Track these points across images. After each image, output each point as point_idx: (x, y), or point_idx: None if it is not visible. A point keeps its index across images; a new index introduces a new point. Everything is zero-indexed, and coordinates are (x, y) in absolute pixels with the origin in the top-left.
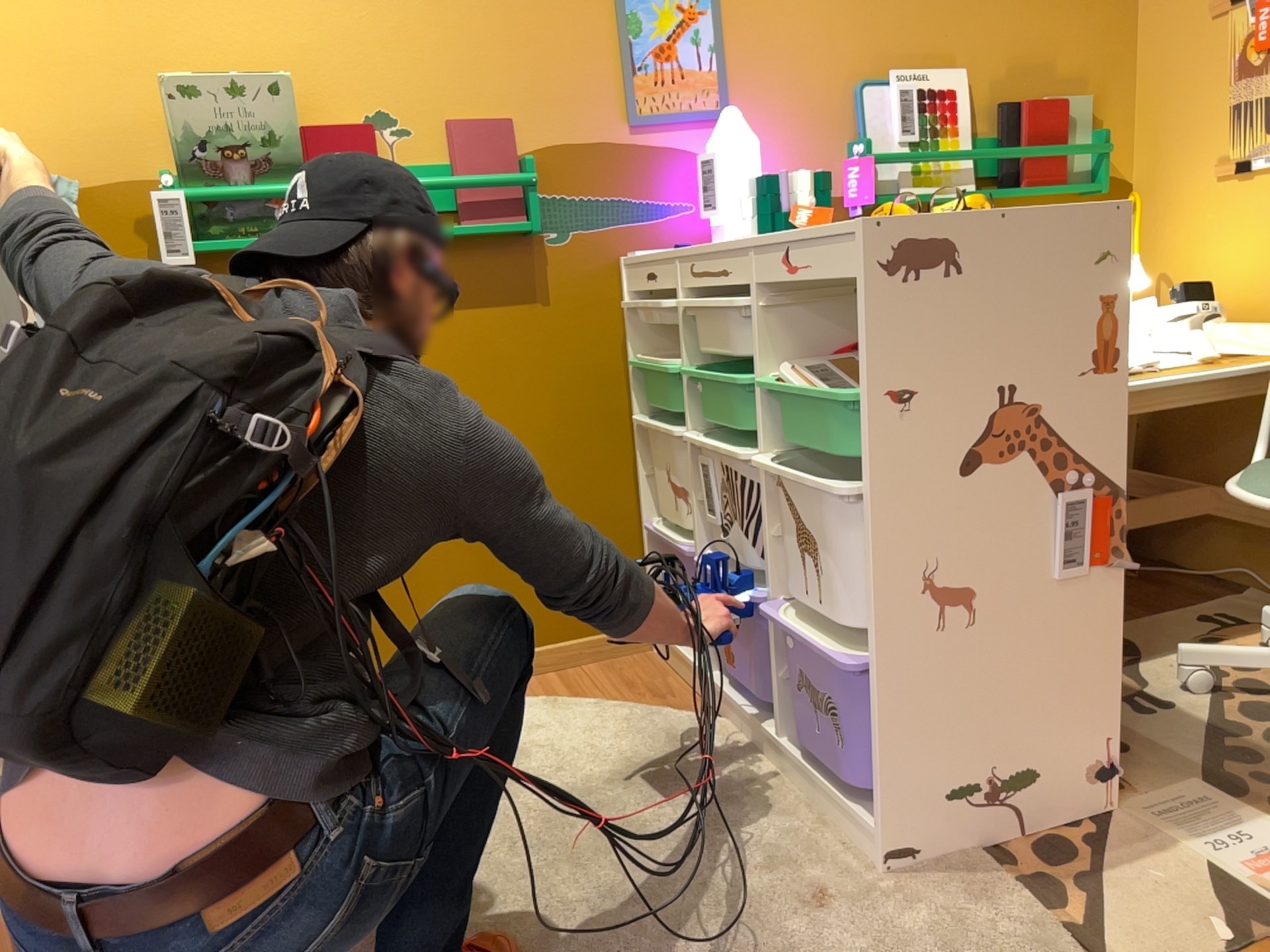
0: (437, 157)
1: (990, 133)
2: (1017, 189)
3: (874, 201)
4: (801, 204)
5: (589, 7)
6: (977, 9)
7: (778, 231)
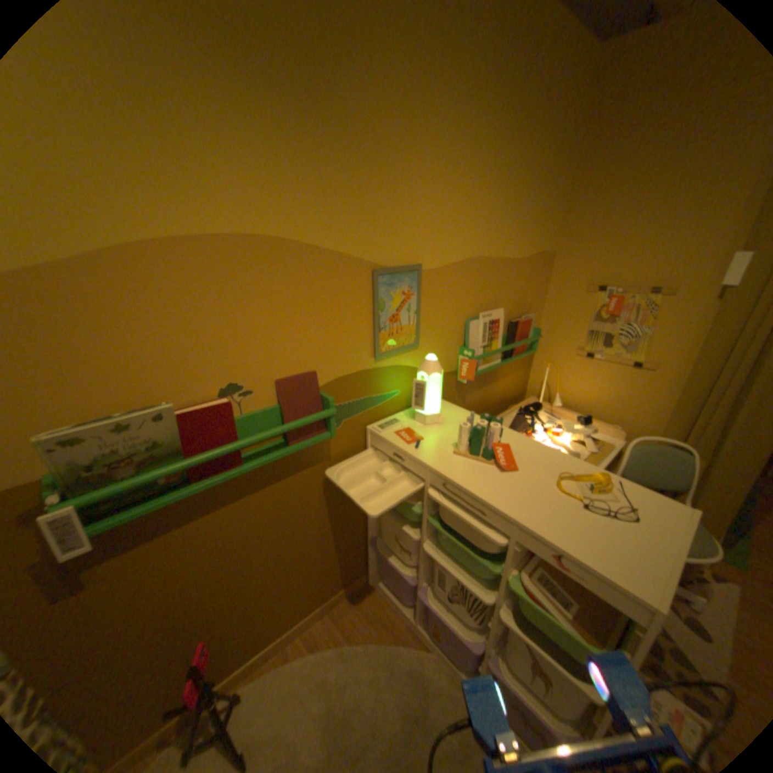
0: (269, 402)
1: (504, 331)
2: (512, 356)
3: (474, 379)
4: (498, 443)
5: (359, 295)
6: (509, 278)
7: (489, 460)
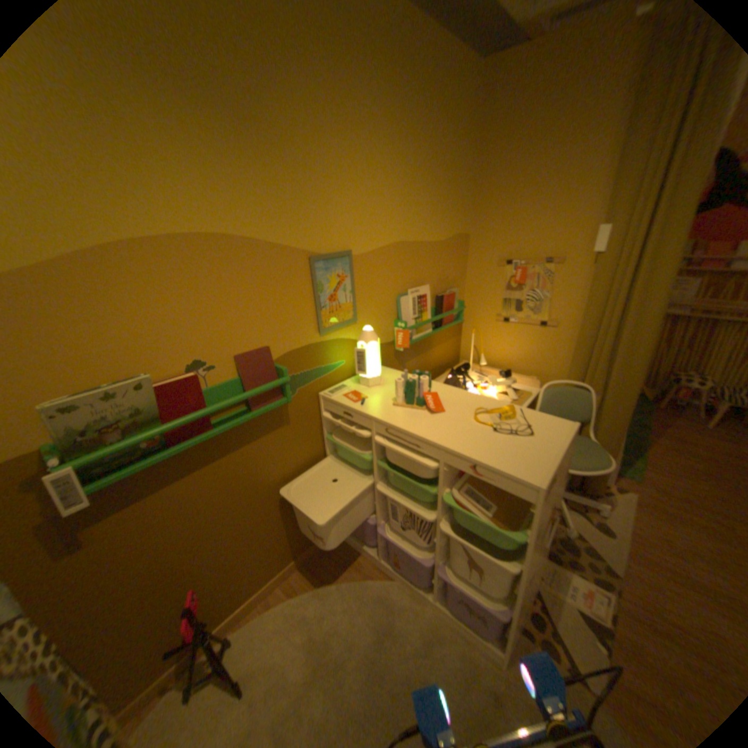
0: (231, 375)
1: (433, 305)
2: (441, 326)
3: (409, 347)
4: (427, 392)
5: (300, 280)
6: (431, 259)
7: (421, 406)
